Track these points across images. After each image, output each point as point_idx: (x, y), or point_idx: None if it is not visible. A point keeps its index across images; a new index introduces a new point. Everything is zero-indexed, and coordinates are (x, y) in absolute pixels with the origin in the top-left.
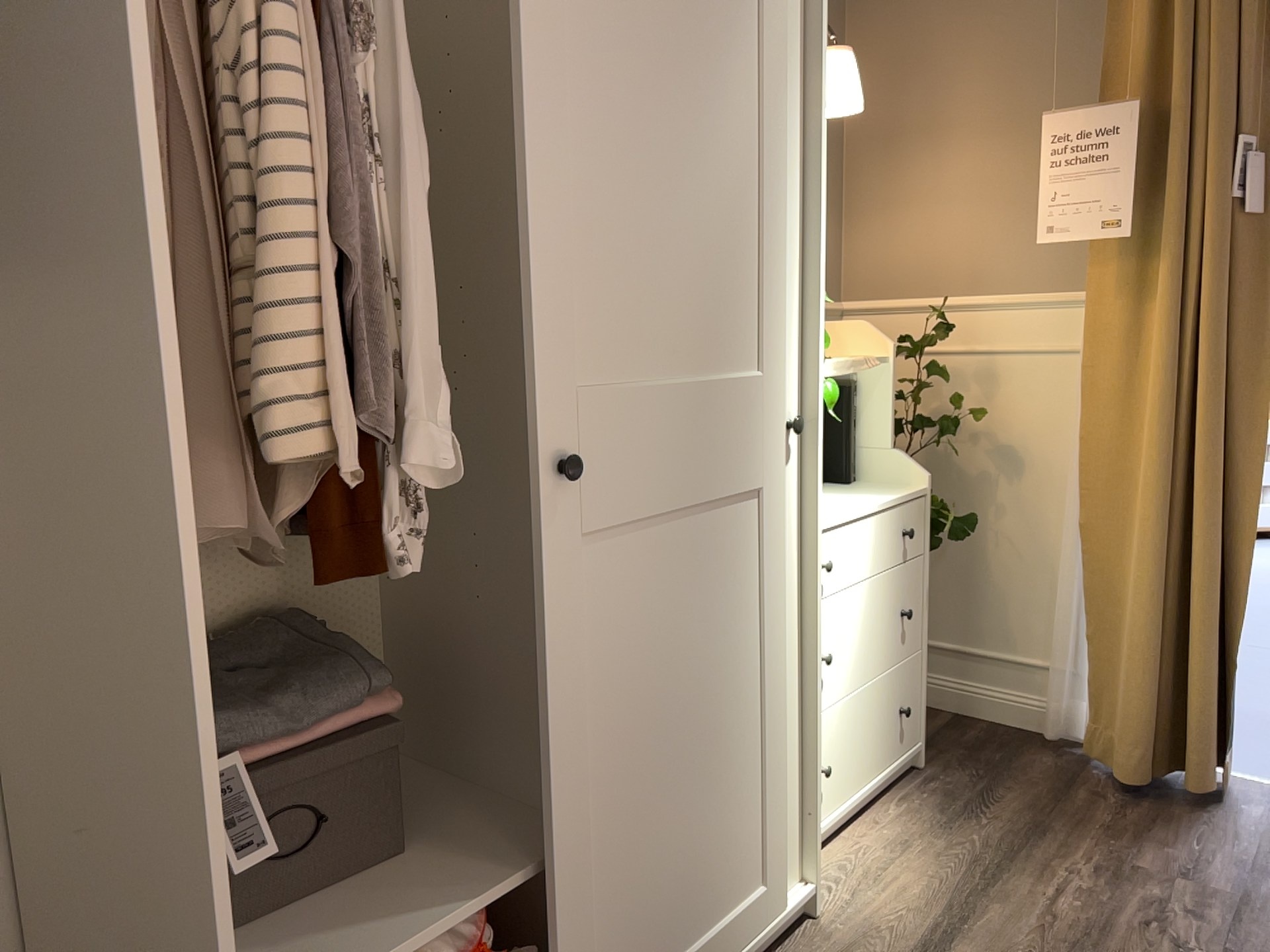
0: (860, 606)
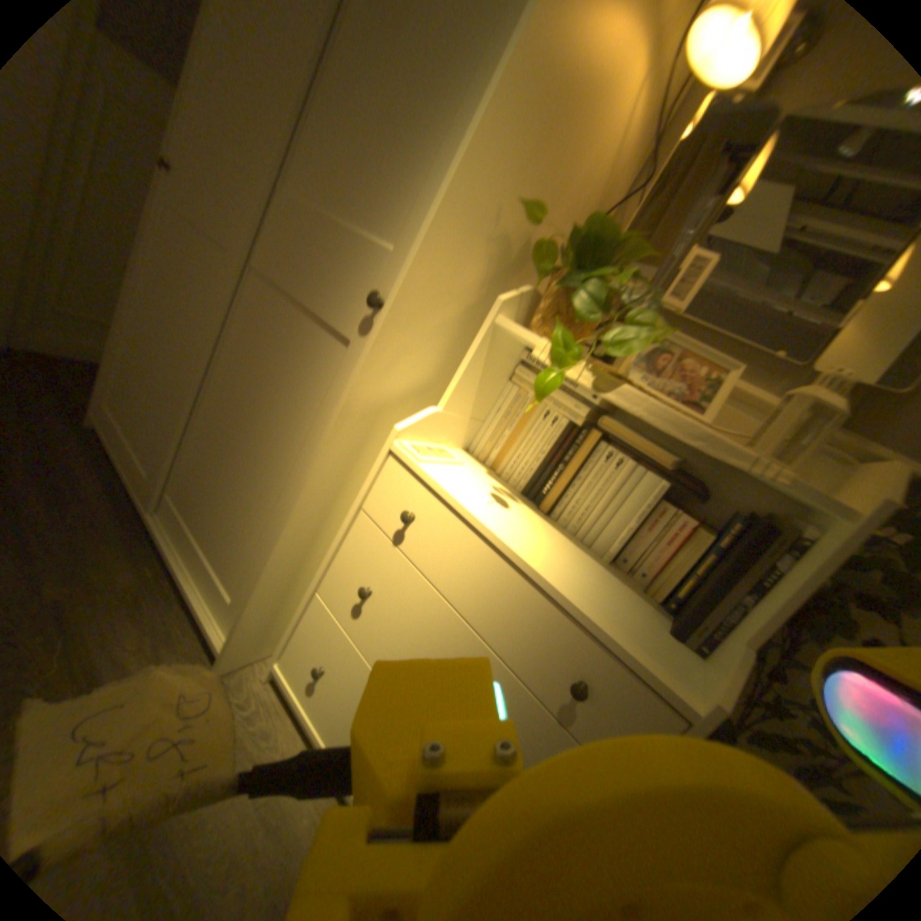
0: (438, 625)
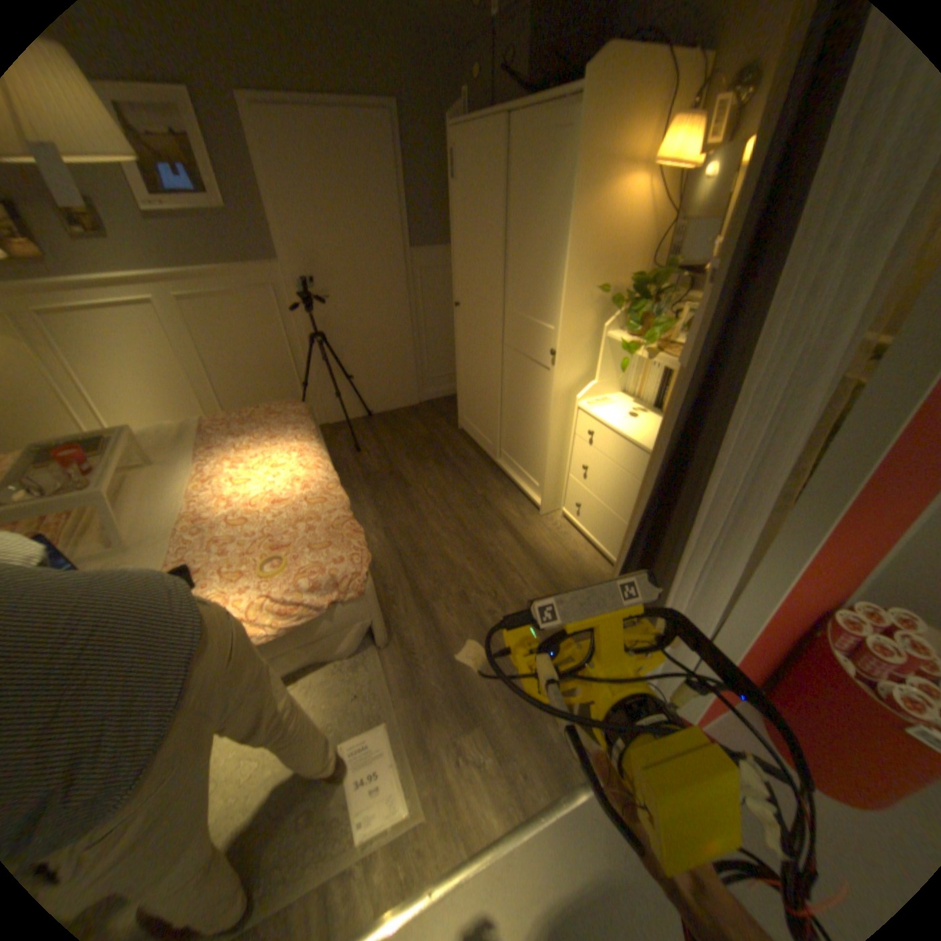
0: (613, 471)
